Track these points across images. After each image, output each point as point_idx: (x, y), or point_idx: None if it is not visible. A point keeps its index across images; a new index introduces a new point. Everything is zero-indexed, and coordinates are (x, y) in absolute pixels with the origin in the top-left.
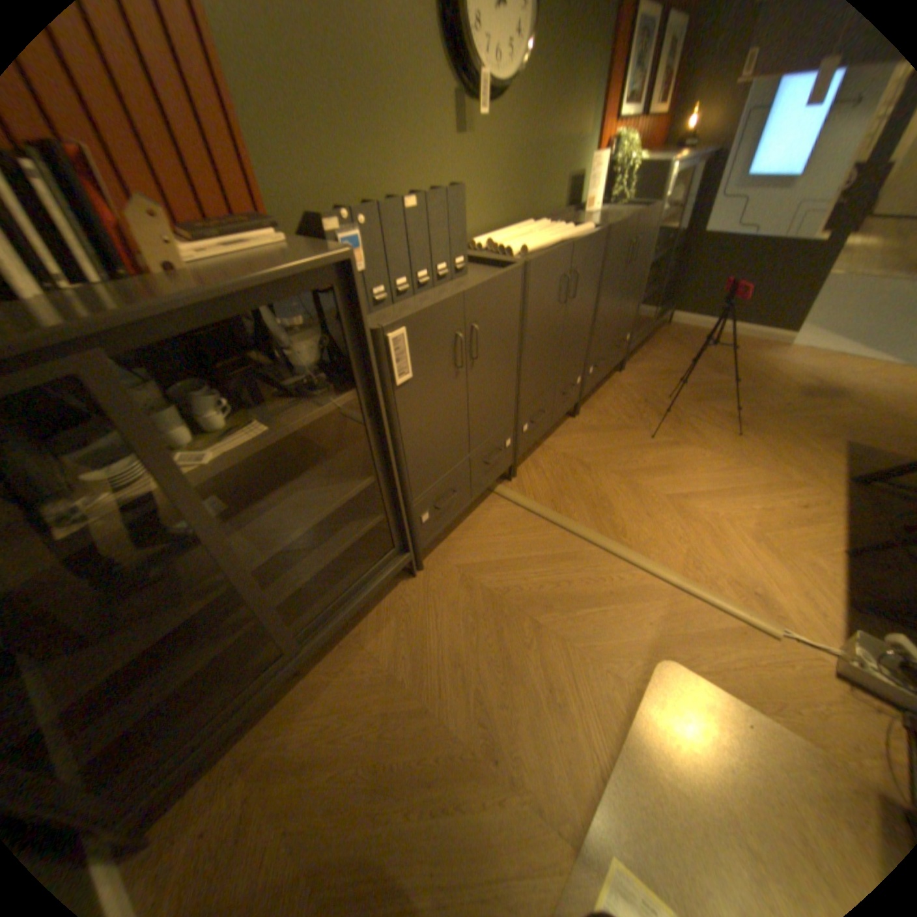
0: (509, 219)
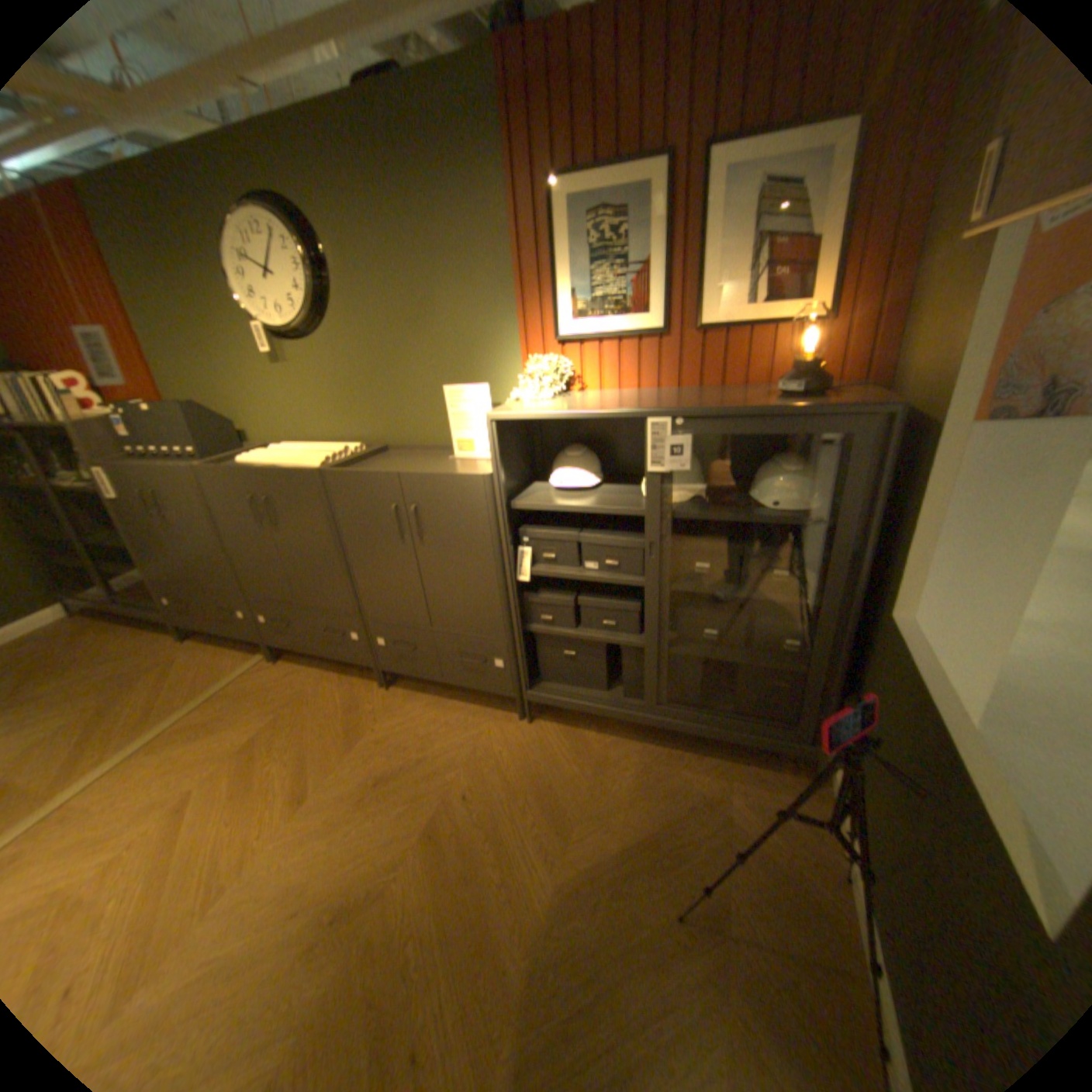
0: (353, 436)
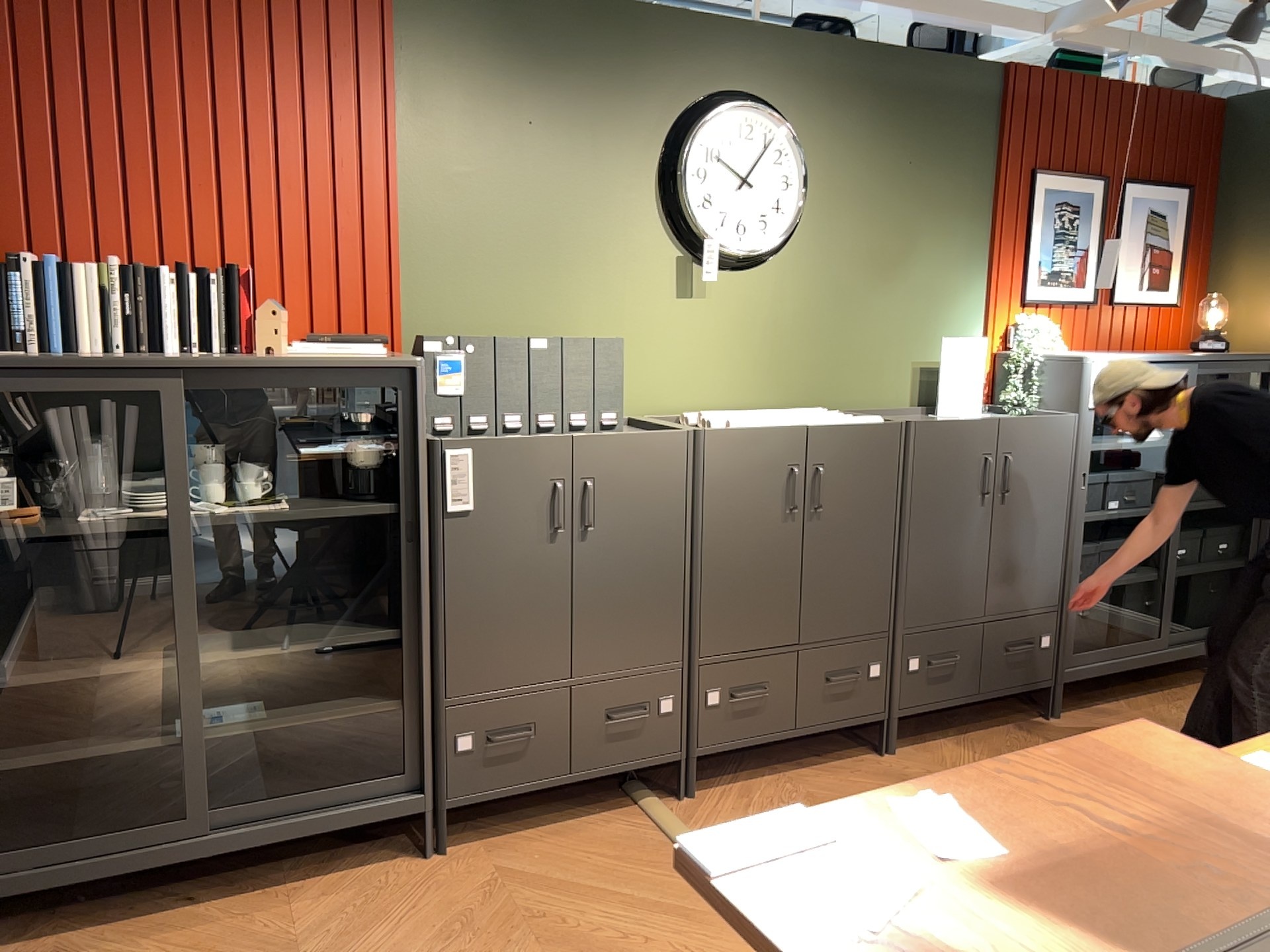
0: (774, 401)
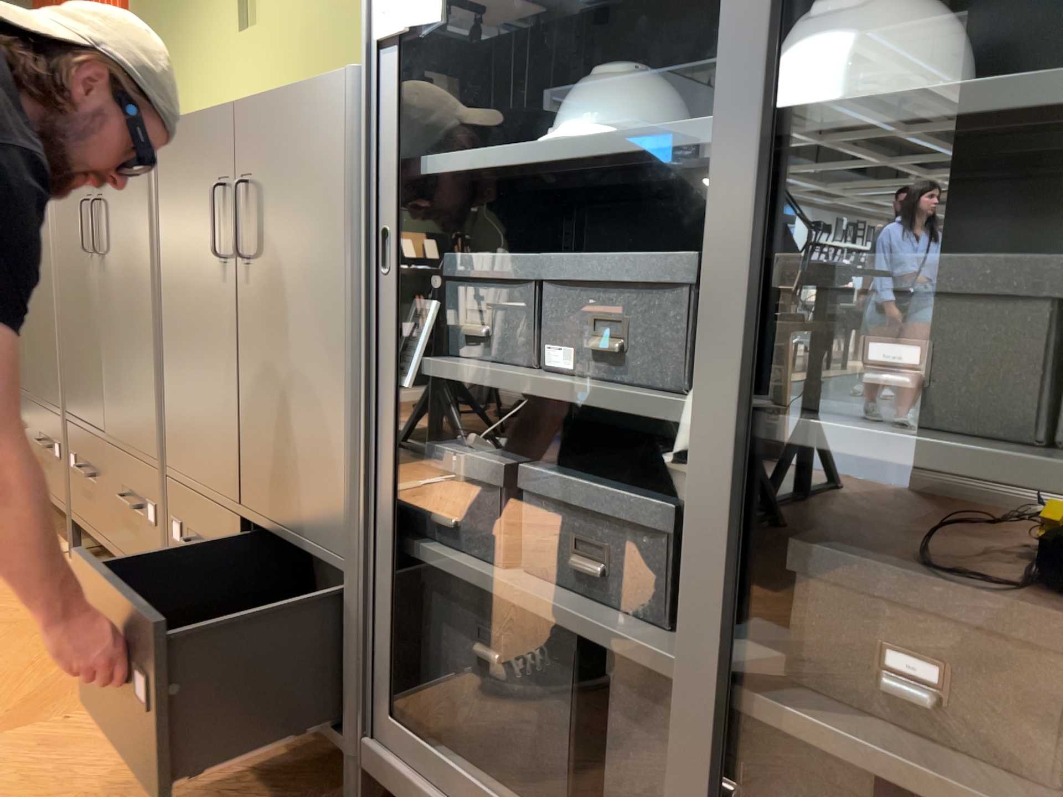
0: None
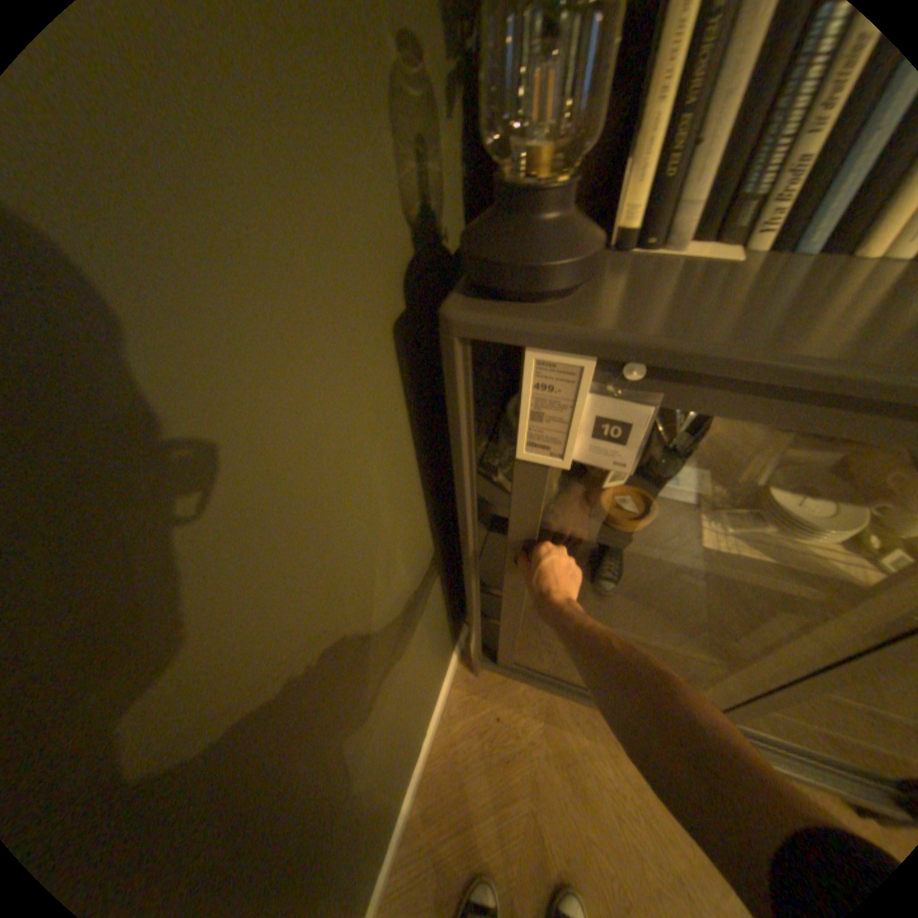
0: None
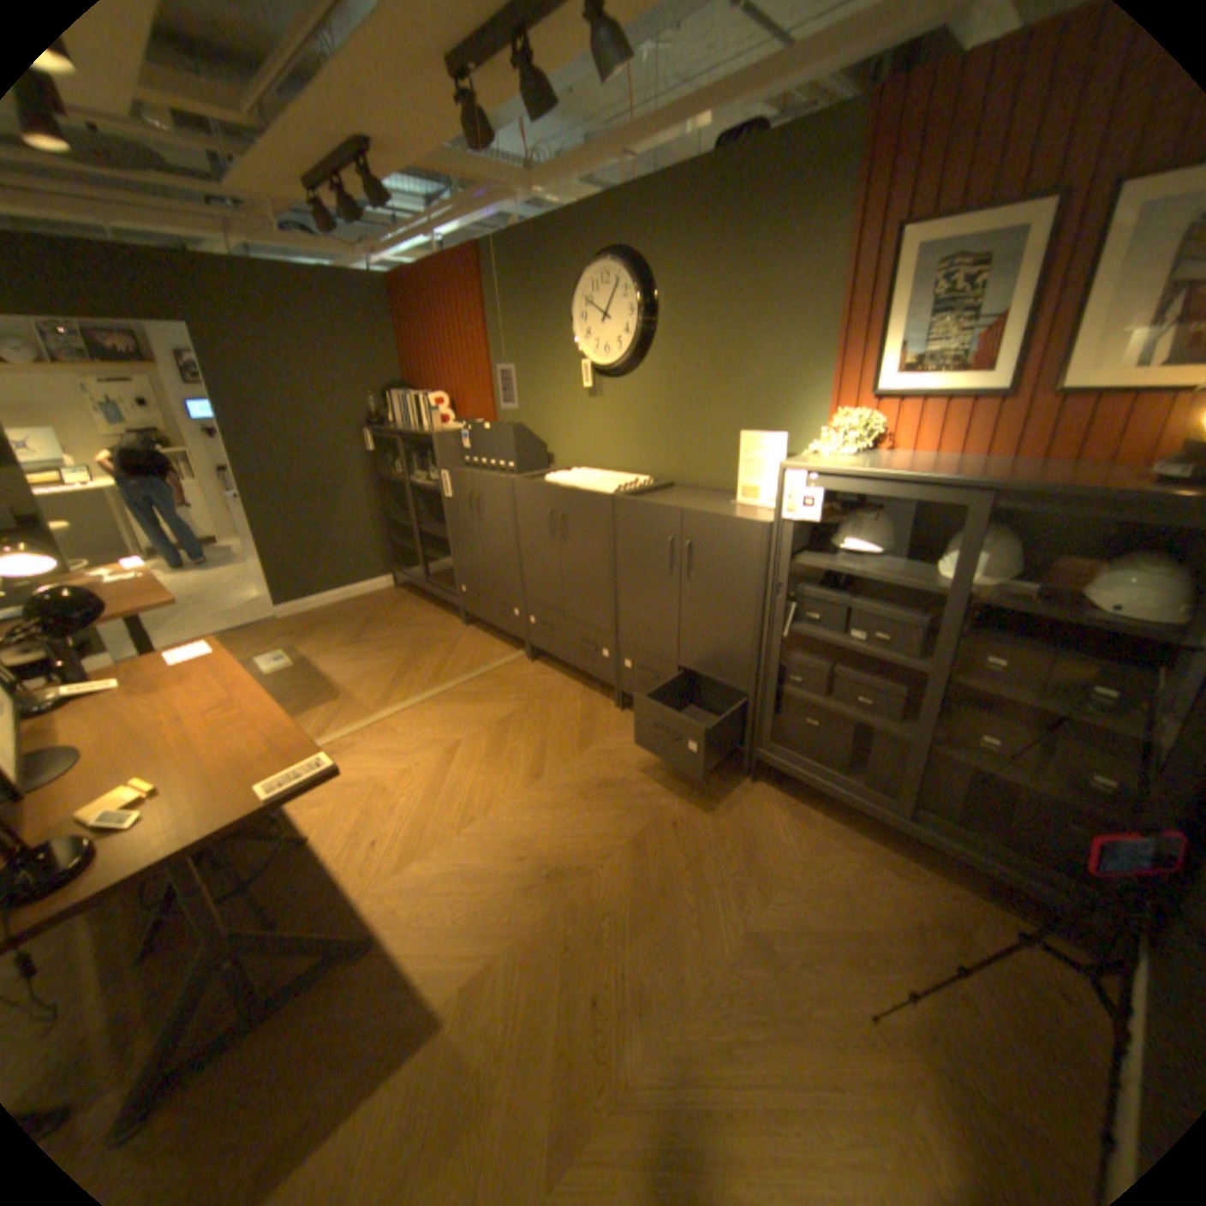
0: (643, 470)
